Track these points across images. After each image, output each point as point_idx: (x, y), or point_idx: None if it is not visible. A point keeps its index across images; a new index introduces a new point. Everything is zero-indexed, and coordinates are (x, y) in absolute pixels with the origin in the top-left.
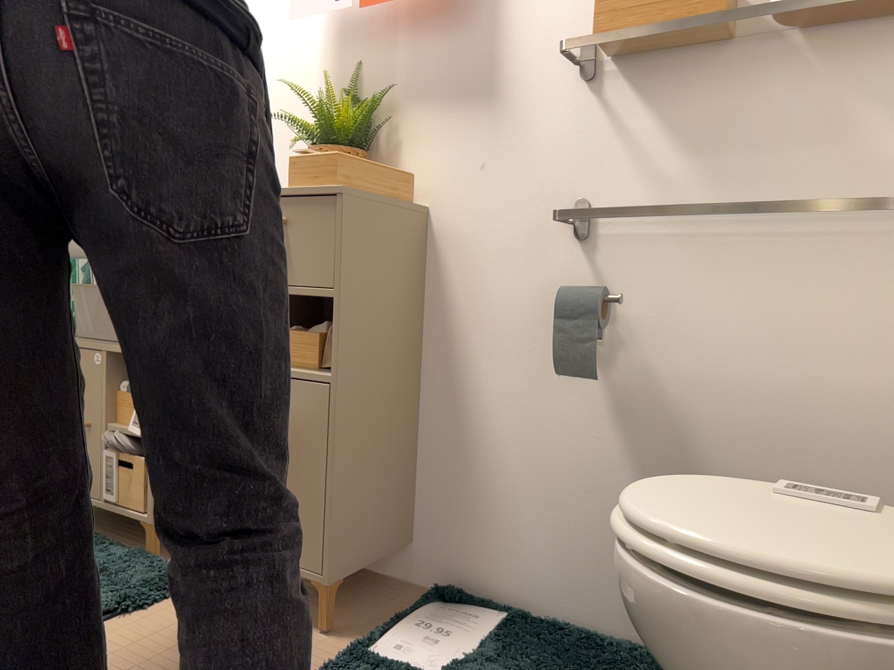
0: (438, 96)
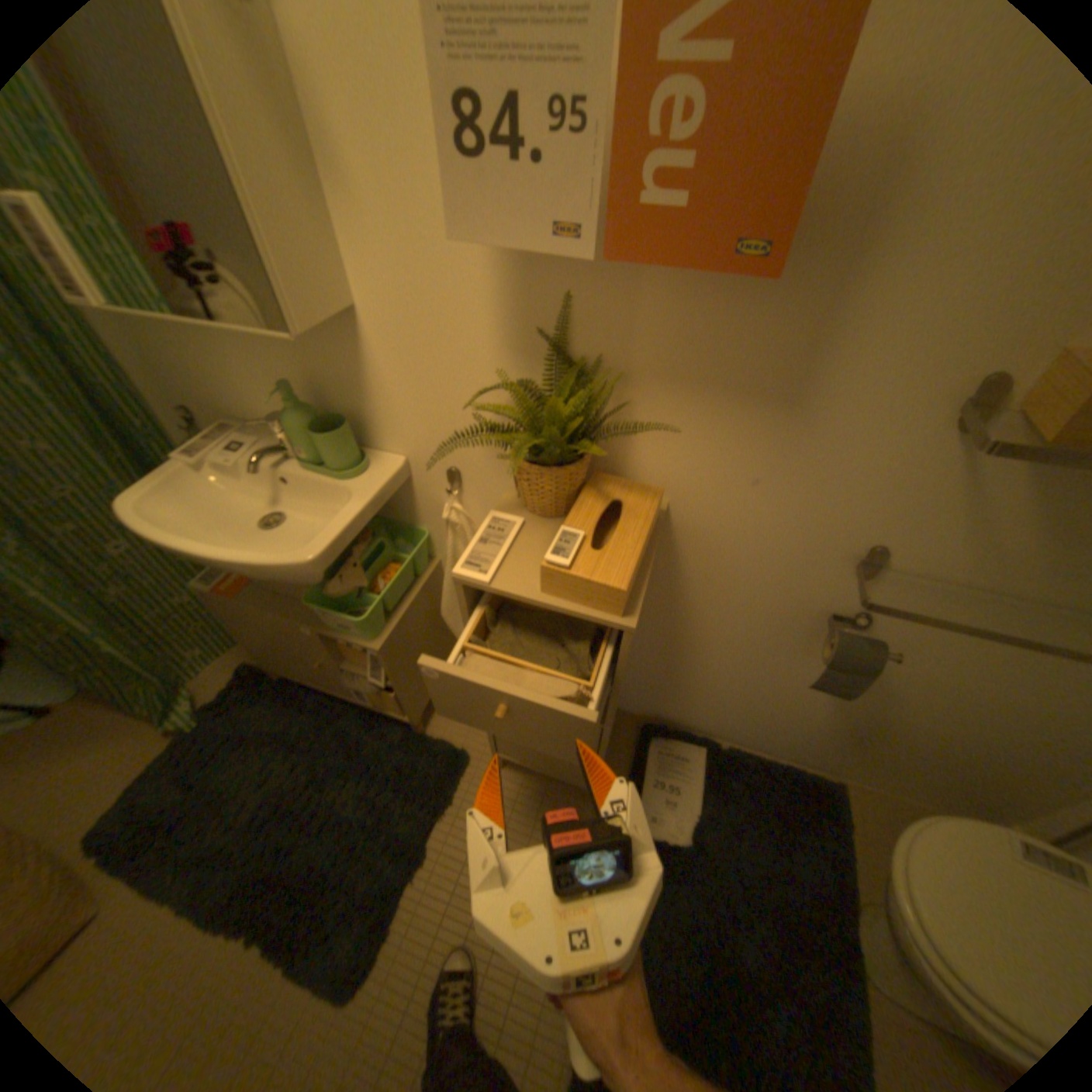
0: (708, 380)
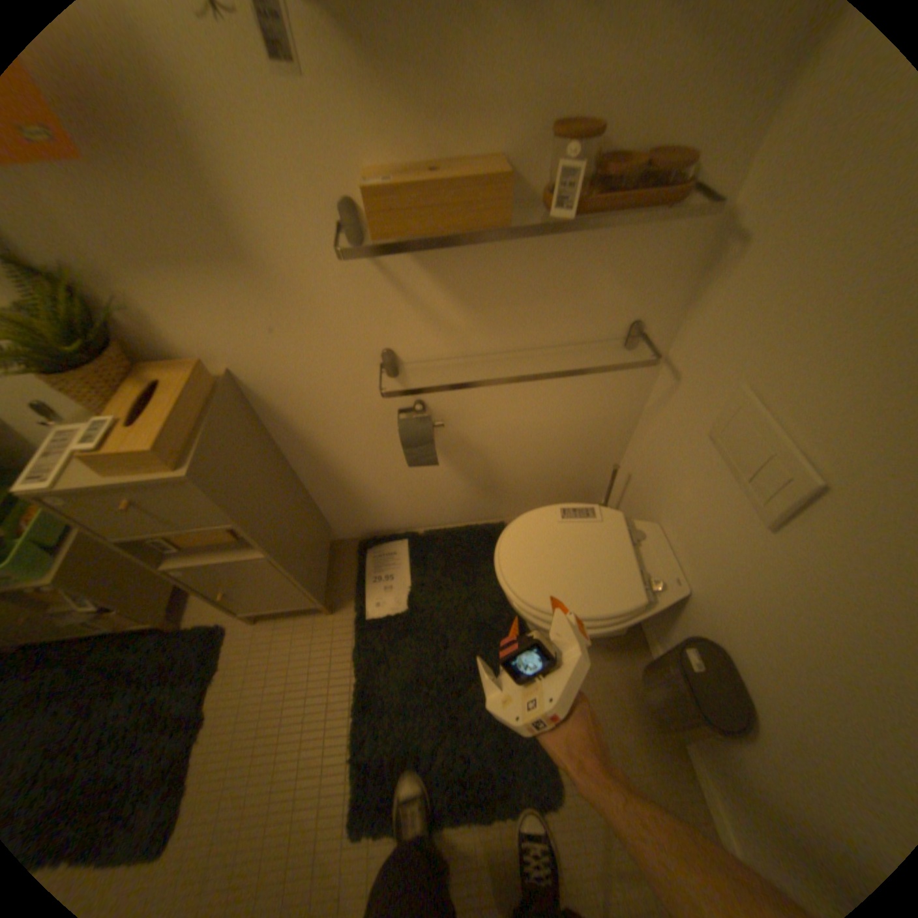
0: (168, 260)
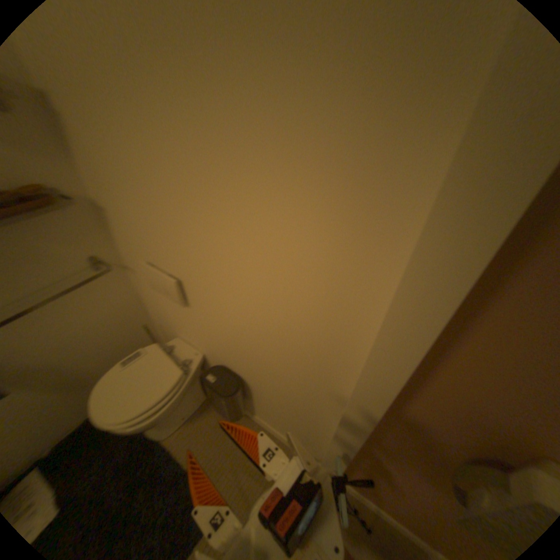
0: None
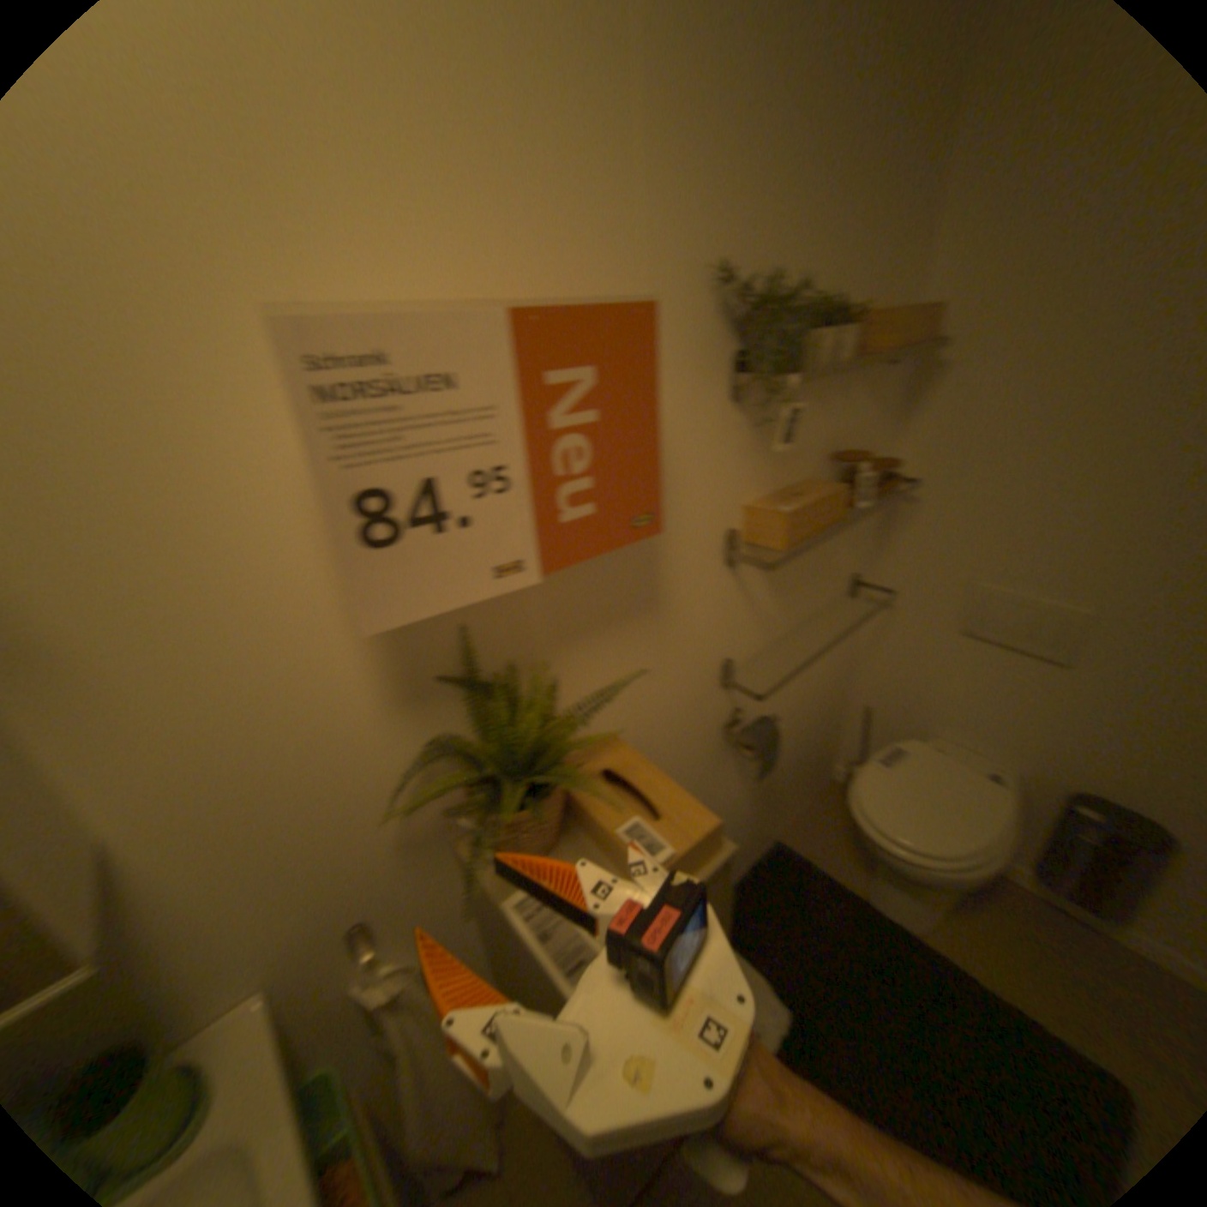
0: (598, 626)
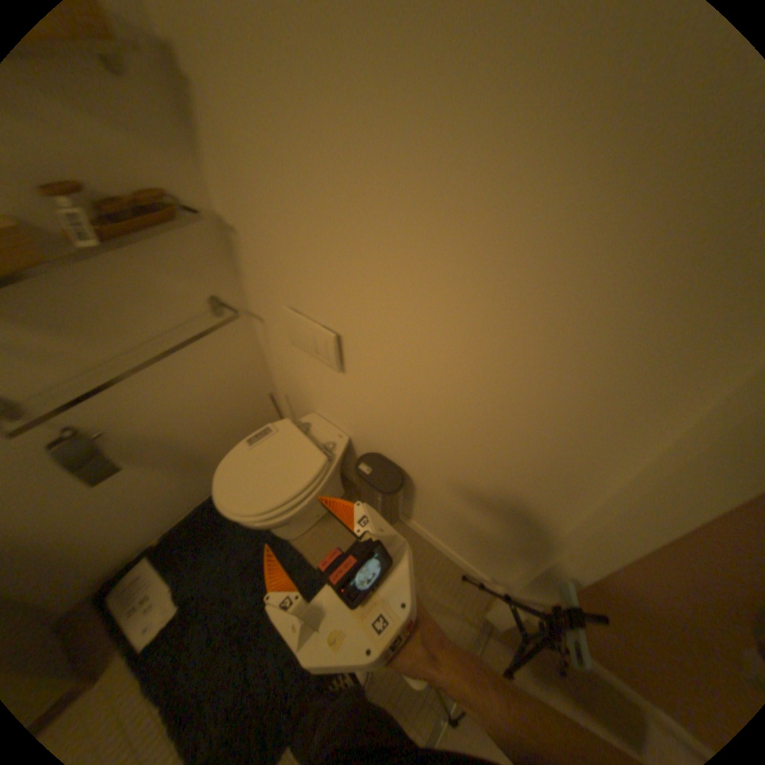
0: None
